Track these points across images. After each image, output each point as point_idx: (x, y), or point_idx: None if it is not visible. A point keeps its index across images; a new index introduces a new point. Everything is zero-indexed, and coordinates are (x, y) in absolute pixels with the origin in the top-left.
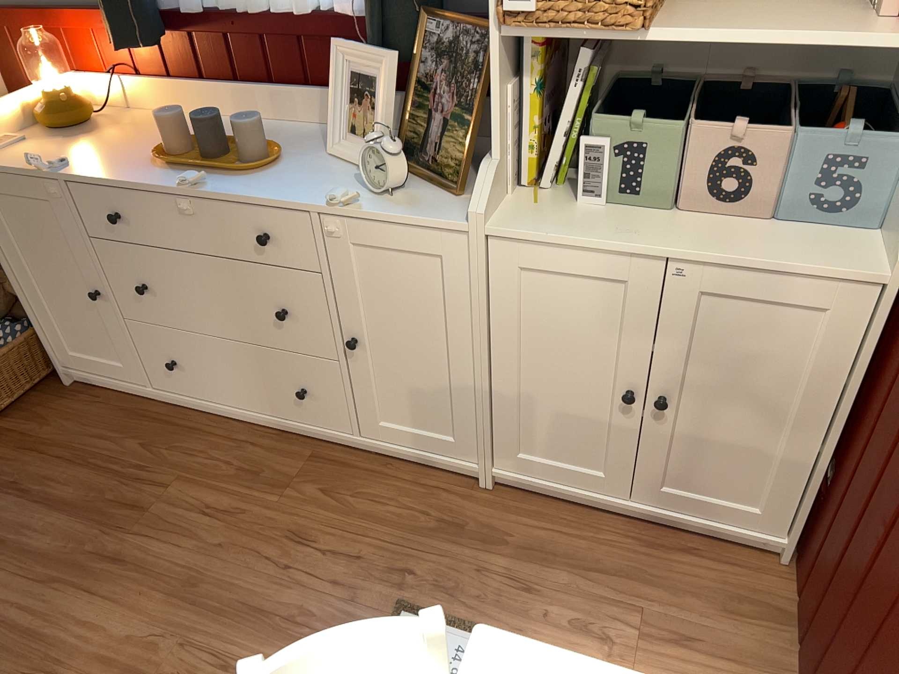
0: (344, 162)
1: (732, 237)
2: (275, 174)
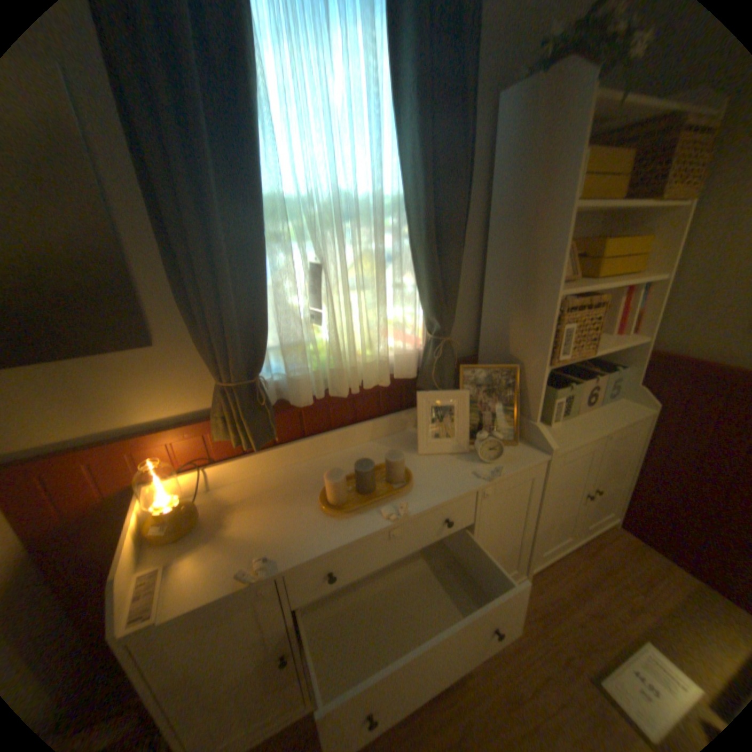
0: (431, 454)
1: (607, 416)
2: (416, 480)
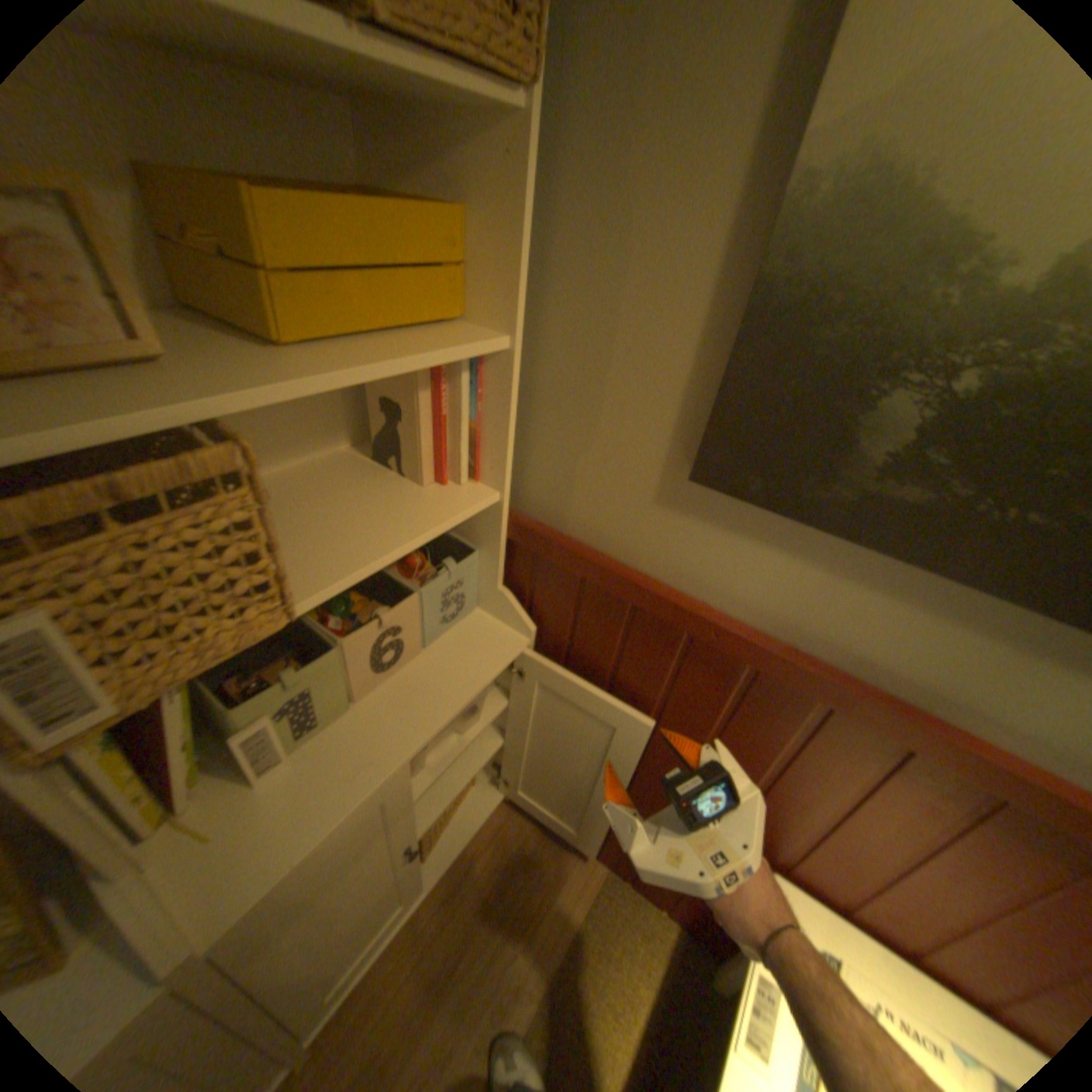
0: None
1: (426, 687)
2: None
